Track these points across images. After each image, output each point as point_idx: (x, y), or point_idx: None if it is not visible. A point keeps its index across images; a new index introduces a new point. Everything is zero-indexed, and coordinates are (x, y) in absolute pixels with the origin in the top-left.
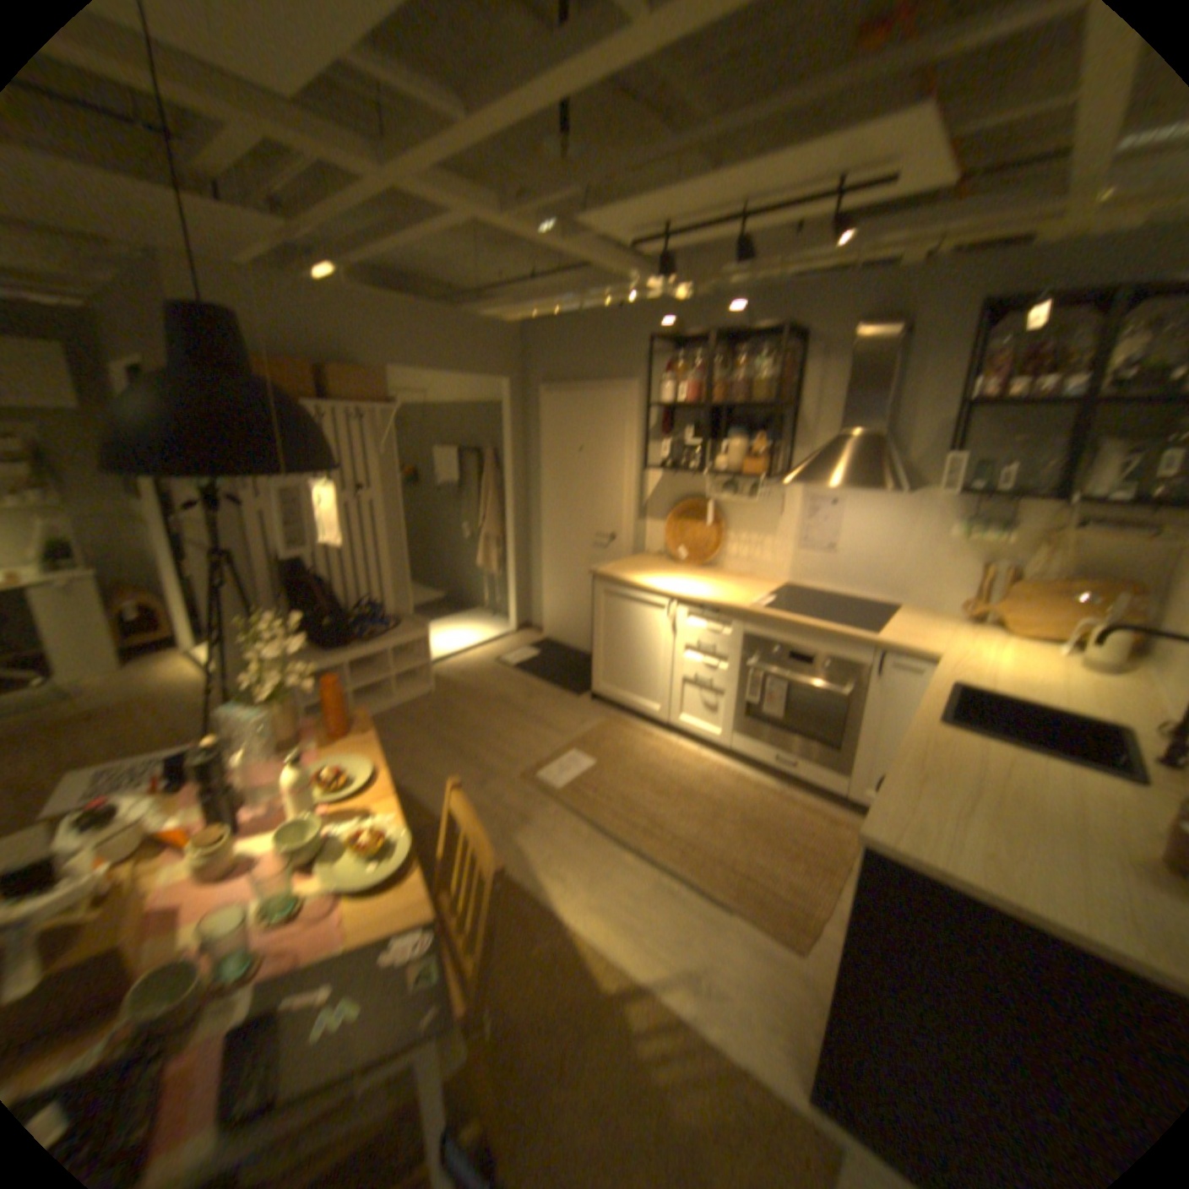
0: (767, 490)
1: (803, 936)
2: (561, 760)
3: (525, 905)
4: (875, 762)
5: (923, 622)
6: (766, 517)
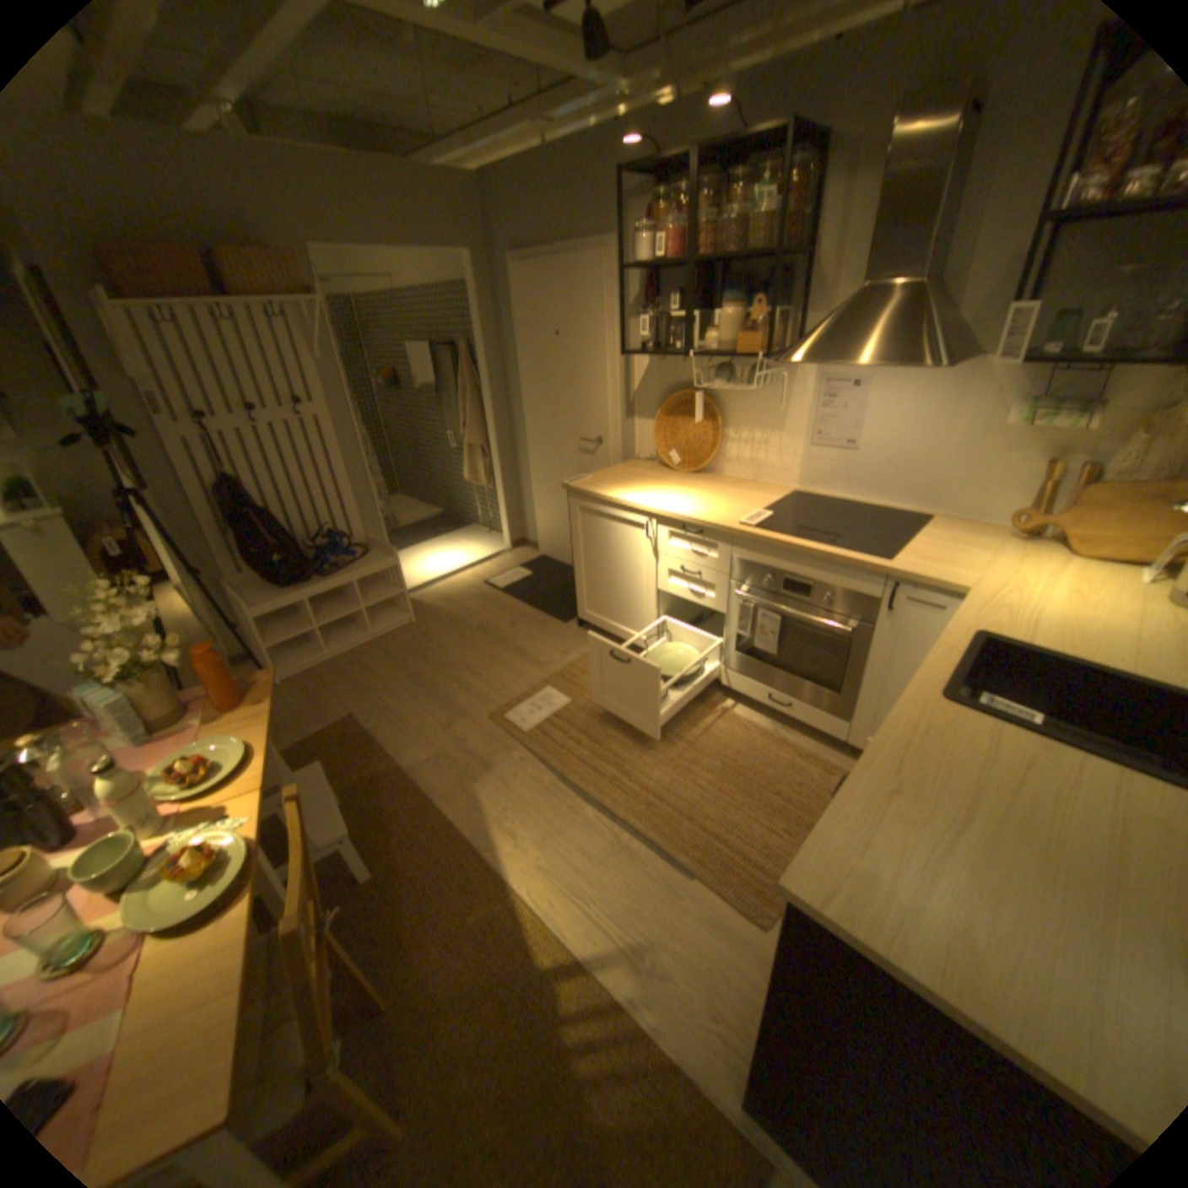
0: (774, 370)
1: (770, 905)
2: (536, 695)
3: (472, 860)
4: (881, 706)
5: (958, 537)
6: (773, 406)
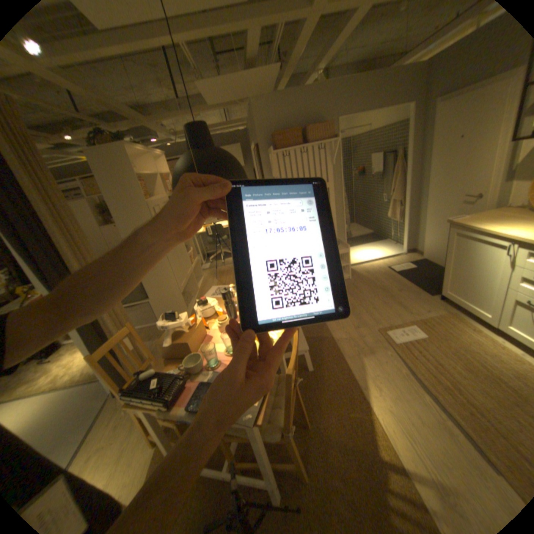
0: None
1: None
2: (407, 328)
3: (358, 391)
4: None
5: None
6: None
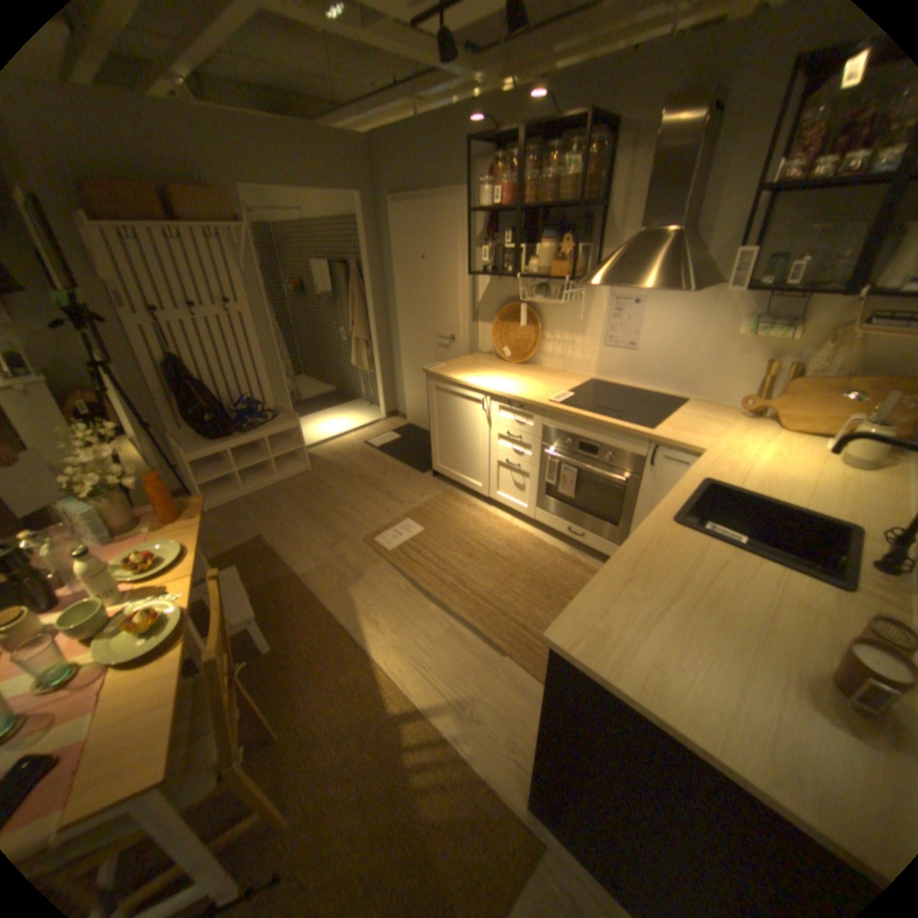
0: (579, 290)
1: None
2: (398, 525)
3: (345, 640)
4: None
5: (704, 415)
6: (578, 316)
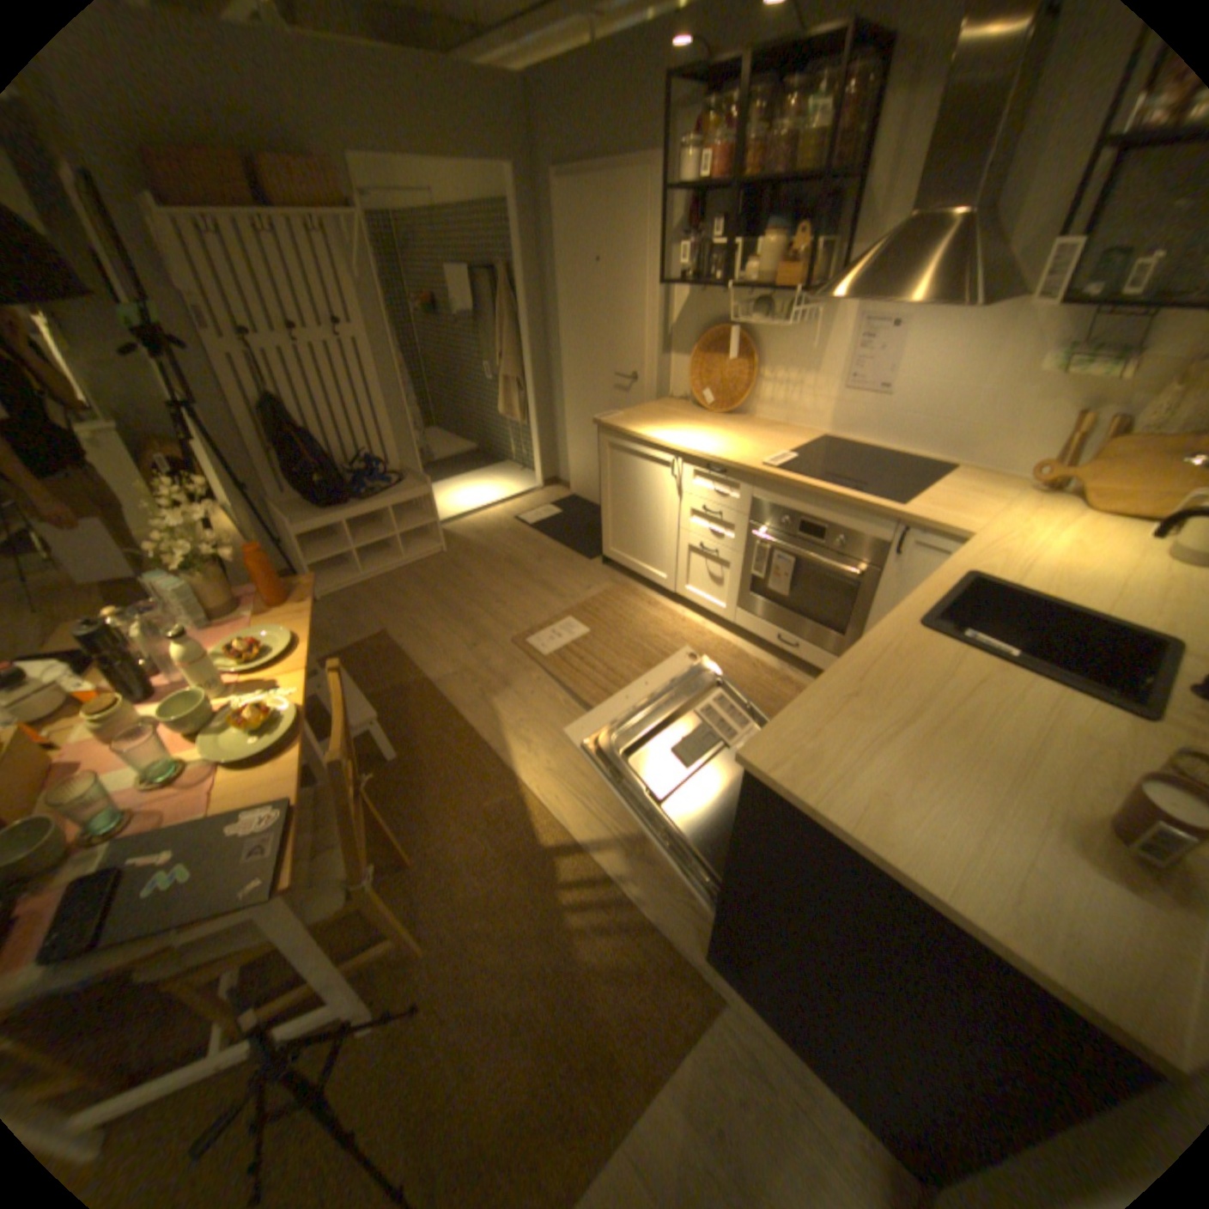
0: (815, 306)
1: None
2: (557, 624)
3: (490, 758)
4: None
5: (978, 487)
6: (811, 345)
